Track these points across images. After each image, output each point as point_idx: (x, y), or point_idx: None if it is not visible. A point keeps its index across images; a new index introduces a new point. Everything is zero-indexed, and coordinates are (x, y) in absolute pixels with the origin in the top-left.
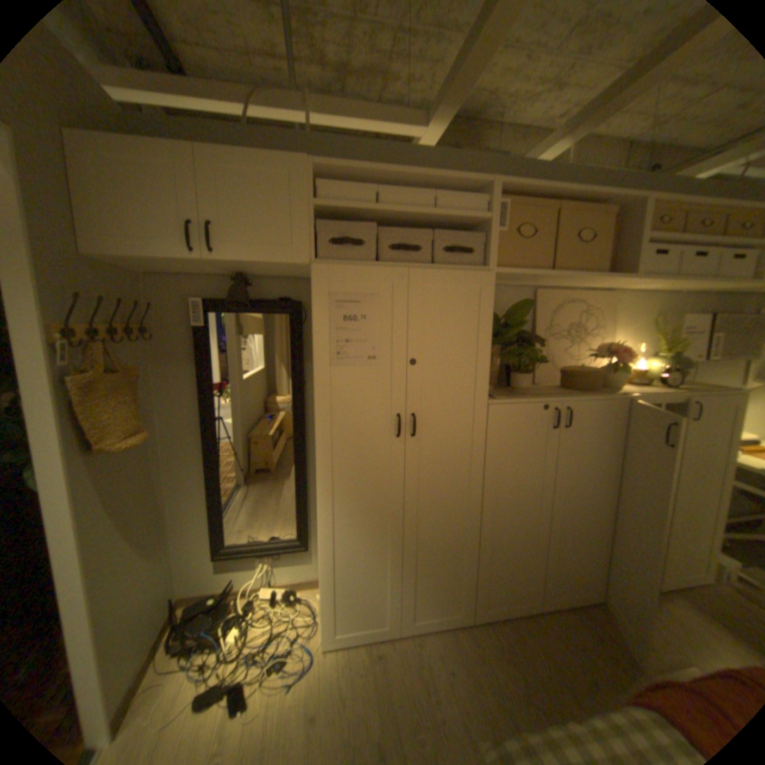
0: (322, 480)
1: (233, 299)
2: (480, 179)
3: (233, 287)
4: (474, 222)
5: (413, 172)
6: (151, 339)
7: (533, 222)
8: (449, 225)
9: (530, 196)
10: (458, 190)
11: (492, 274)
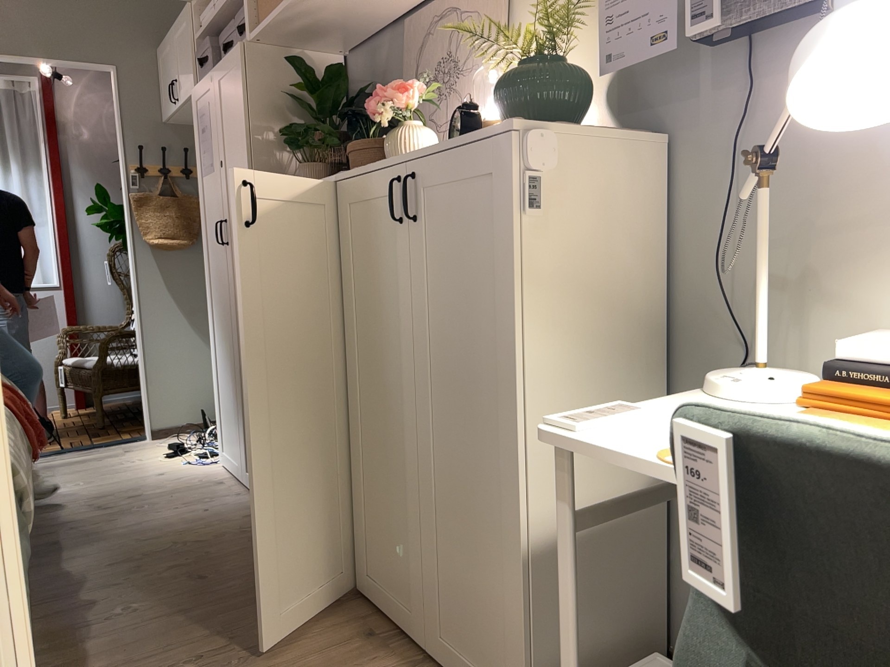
0: (206, 284)
1: None
2: None
3: None
4: None
5: None
6: None
7: None
8: None
9: None
10: None
11: (242, 44)
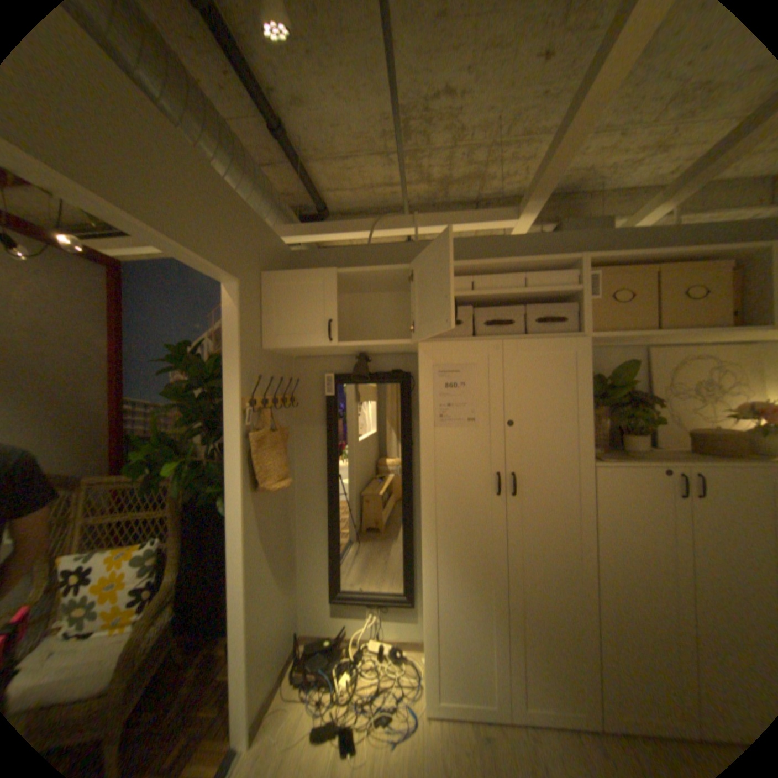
0: (427, 532)
1: (356, 373)
2: (567, 258)
3: (356, 364)
4: (565, 294)
5: (503, 262)
6: (297, 406)
7: (633, 285)
8: (541, 299)
9: (624, 264)
10: (548, 269)
11: (587, 339)
